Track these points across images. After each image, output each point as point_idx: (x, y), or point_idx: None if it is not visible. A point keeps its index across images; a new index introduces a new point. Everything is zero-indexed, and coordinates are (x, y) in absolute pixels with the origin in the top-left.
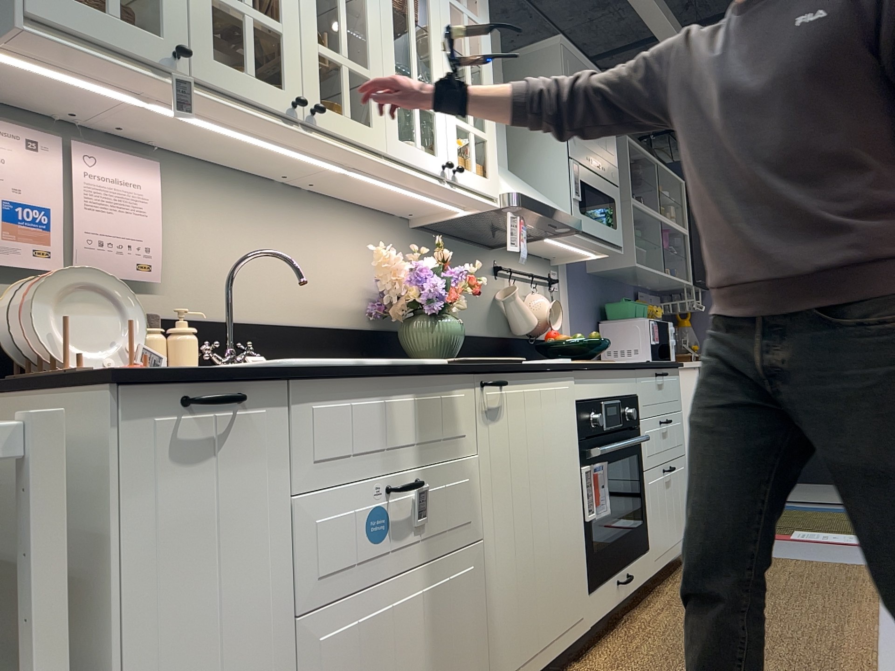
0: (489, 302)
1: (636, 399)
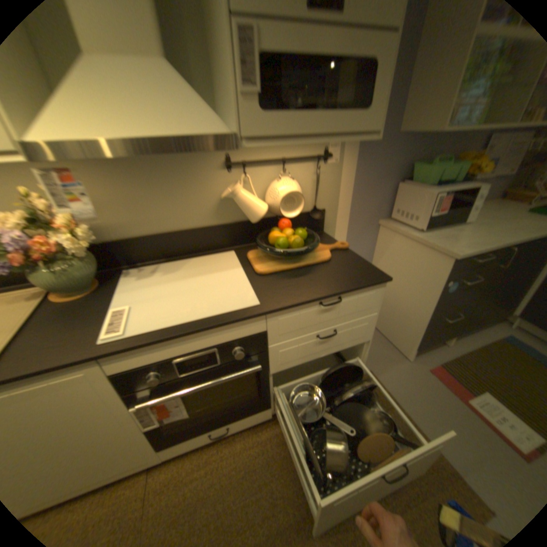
0: (213, 196)
1: (259, 335)
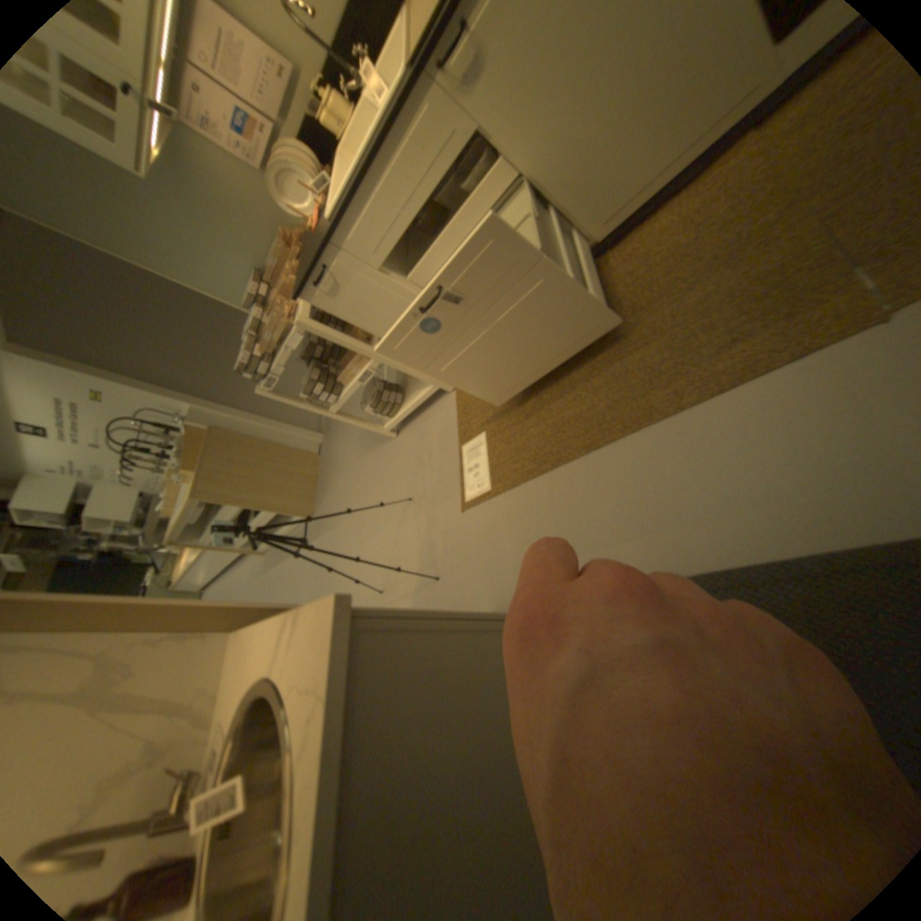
0: None
1: None
